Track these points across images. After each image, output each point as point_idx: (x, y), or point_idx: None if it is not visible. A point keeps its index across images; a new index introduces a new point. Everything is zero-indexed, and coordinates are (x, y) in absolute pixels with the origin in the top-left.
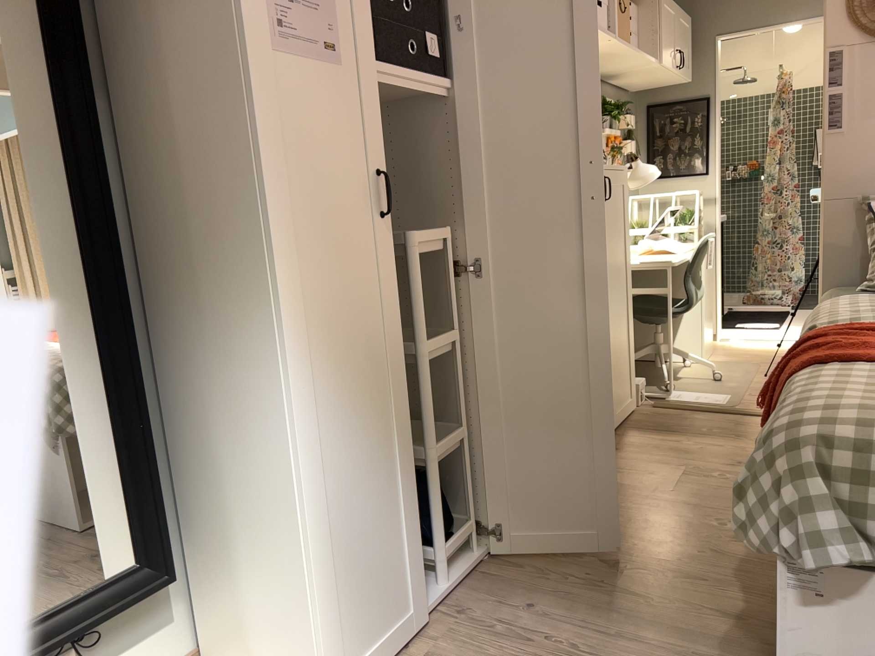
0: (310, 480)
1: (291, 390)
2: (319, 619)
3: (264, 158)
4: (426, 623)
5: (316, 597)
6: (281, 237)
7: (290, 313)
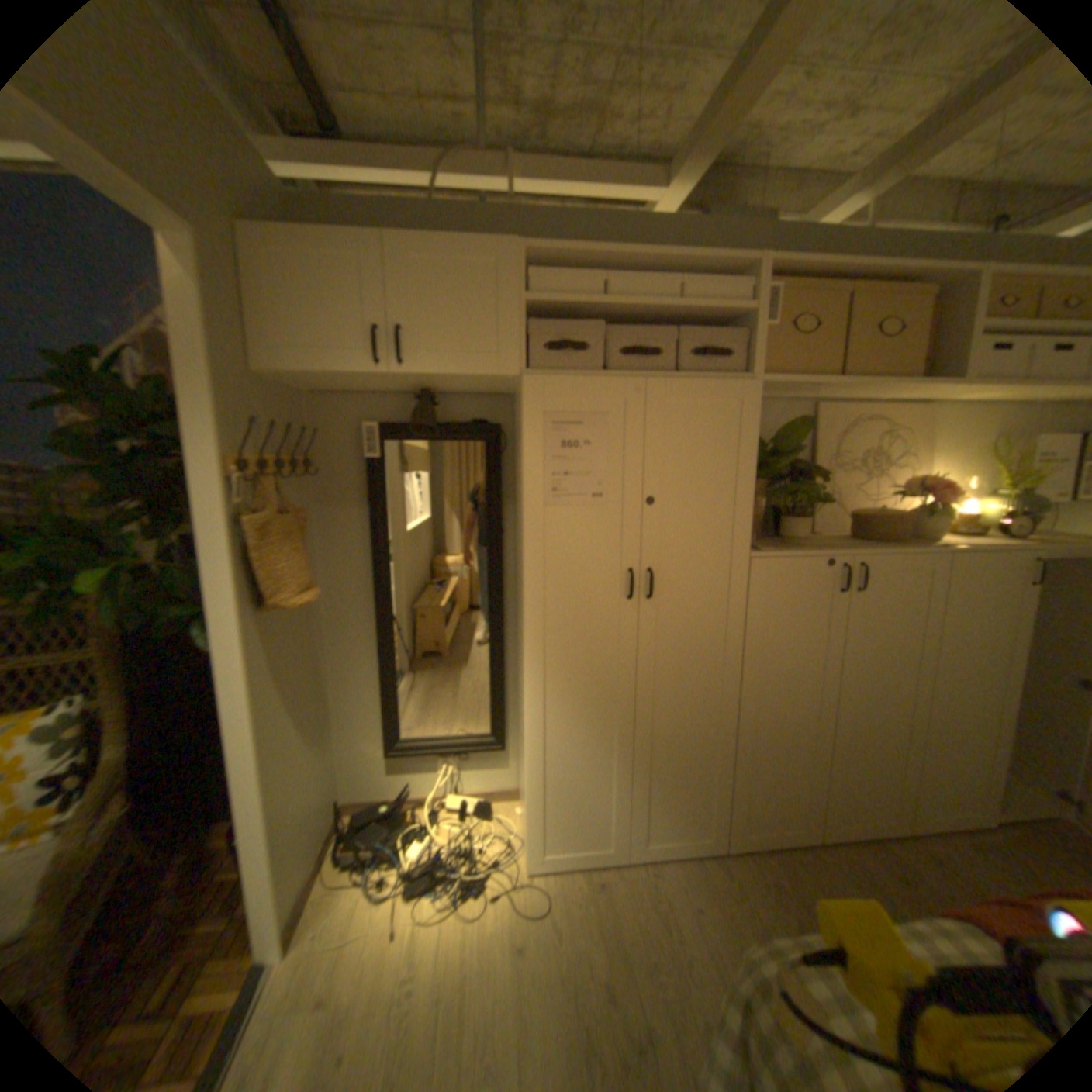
0: (534, 746)
1: (527, 695)
2: (529, 821)
3: (526, 570)
4: (628, 869)
5: (529, 809)
6: (533, 612)
7: (533, 654)
